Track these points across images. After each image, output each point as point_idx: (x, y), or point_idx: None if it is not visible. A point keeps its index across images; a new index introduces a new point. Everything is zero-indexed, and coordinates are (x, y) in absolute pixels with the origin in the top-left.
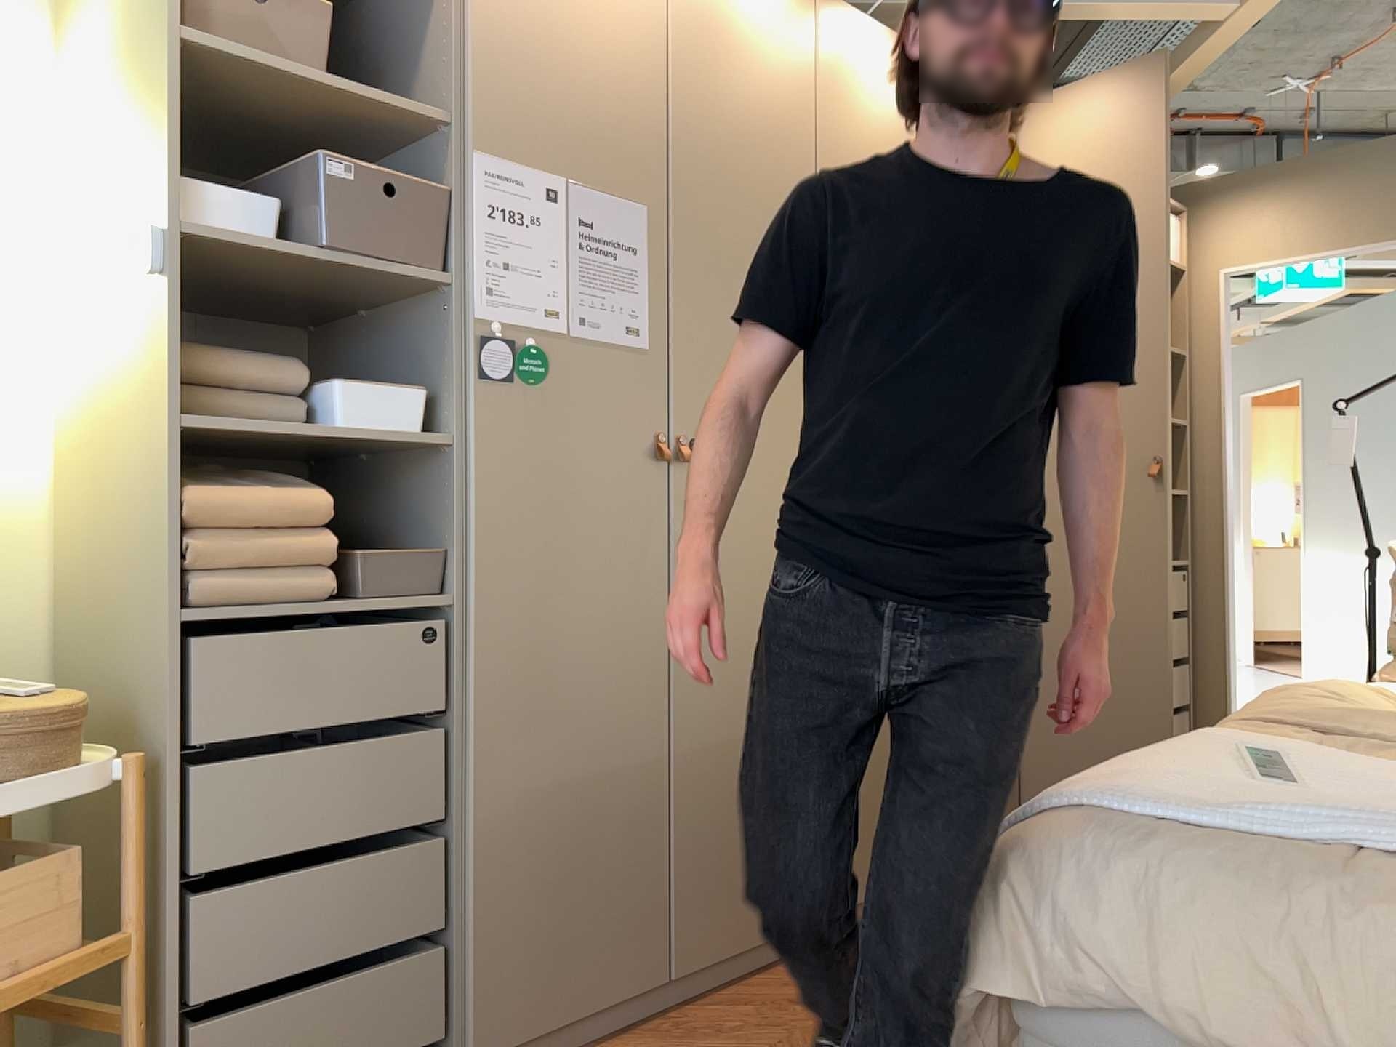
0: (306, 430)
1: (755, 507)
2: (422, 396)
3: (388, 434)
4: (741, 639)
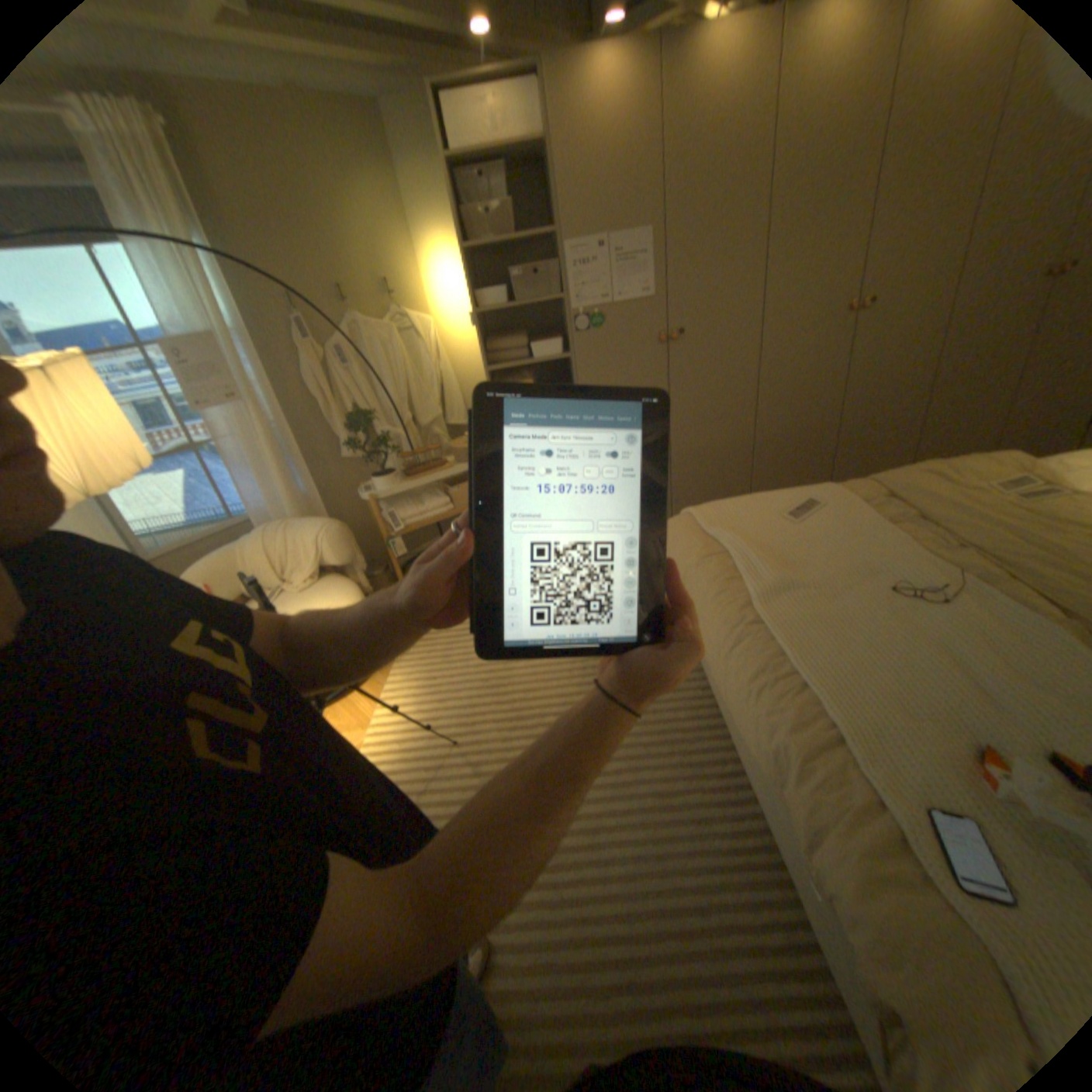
0: (522, 363)
1: (716, 352)
2: (561, 340)
3: (549, 357)
4: (706, 409)
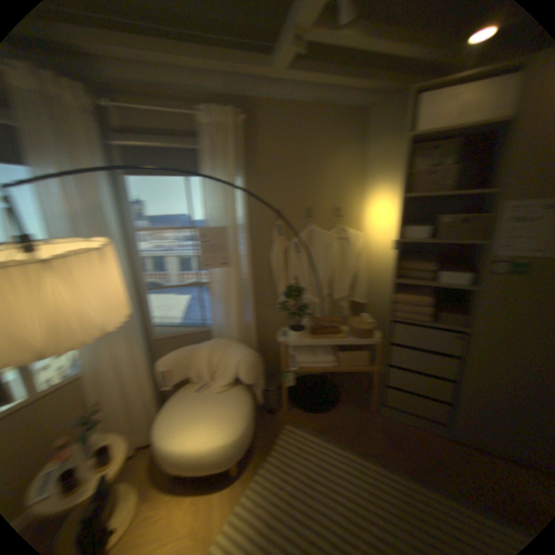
0: (429, 284)
1: None
2: (473, 274)
3: (457, 285)
4: None
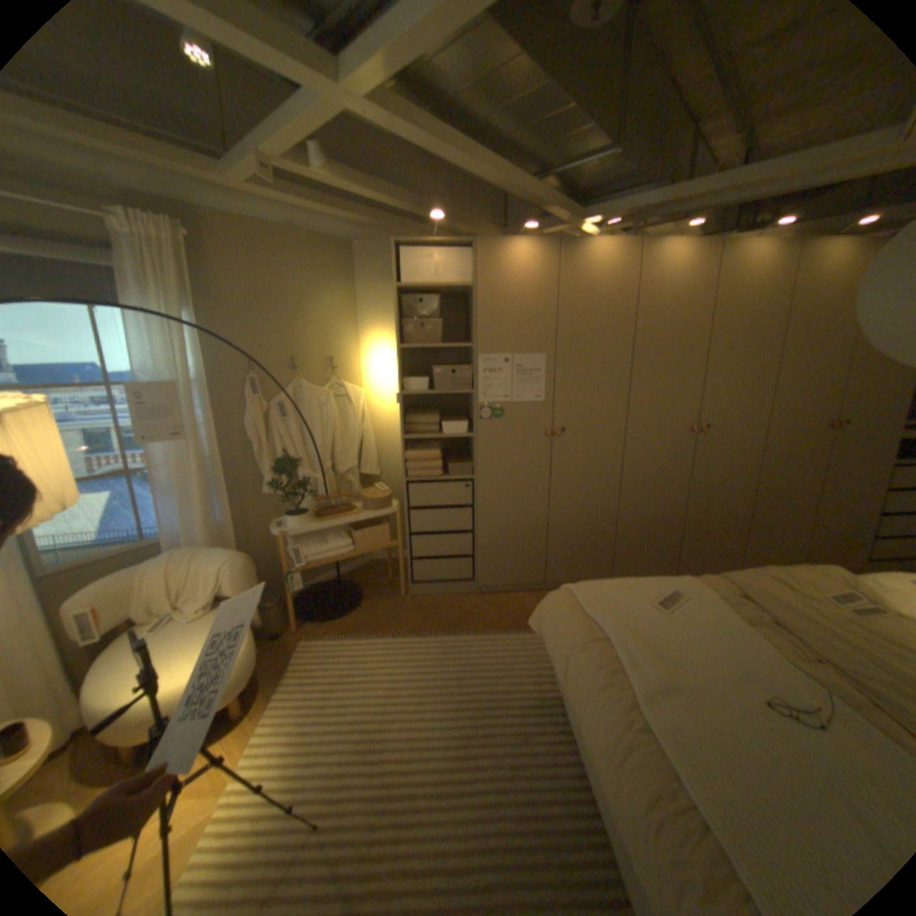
0: (434, 436)
1: (590, 449)
2: (467, 423)
3: (456, 435)
4: (580, 491)
